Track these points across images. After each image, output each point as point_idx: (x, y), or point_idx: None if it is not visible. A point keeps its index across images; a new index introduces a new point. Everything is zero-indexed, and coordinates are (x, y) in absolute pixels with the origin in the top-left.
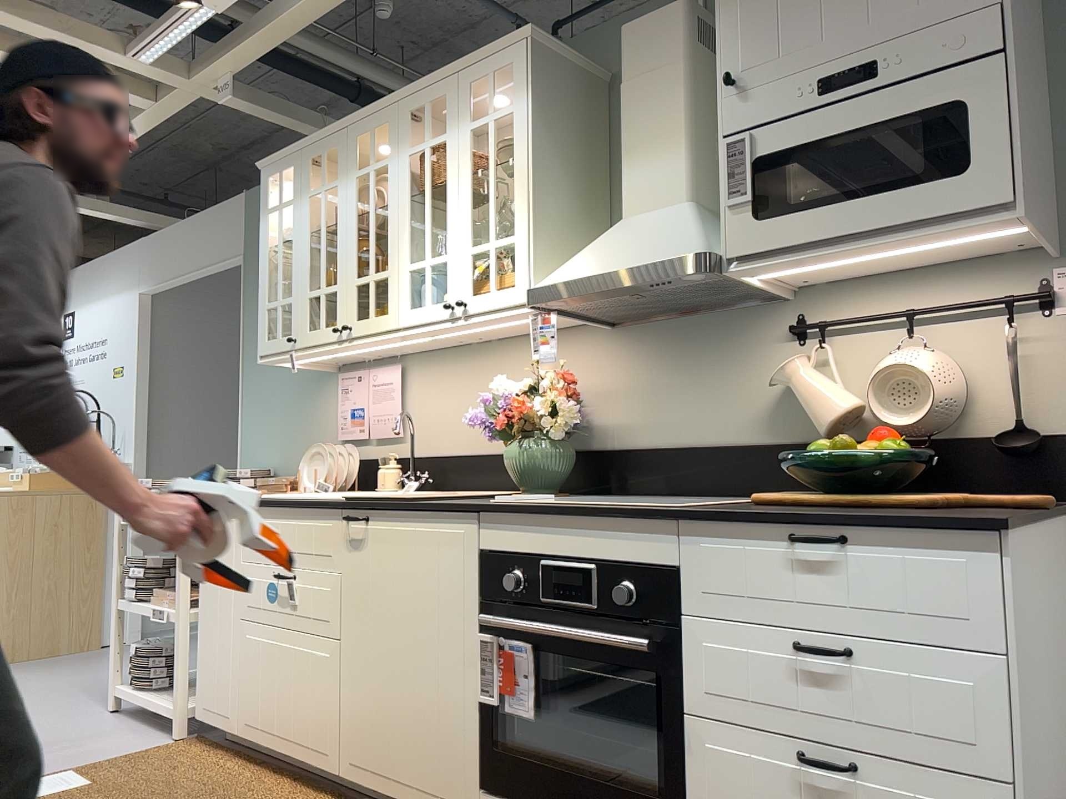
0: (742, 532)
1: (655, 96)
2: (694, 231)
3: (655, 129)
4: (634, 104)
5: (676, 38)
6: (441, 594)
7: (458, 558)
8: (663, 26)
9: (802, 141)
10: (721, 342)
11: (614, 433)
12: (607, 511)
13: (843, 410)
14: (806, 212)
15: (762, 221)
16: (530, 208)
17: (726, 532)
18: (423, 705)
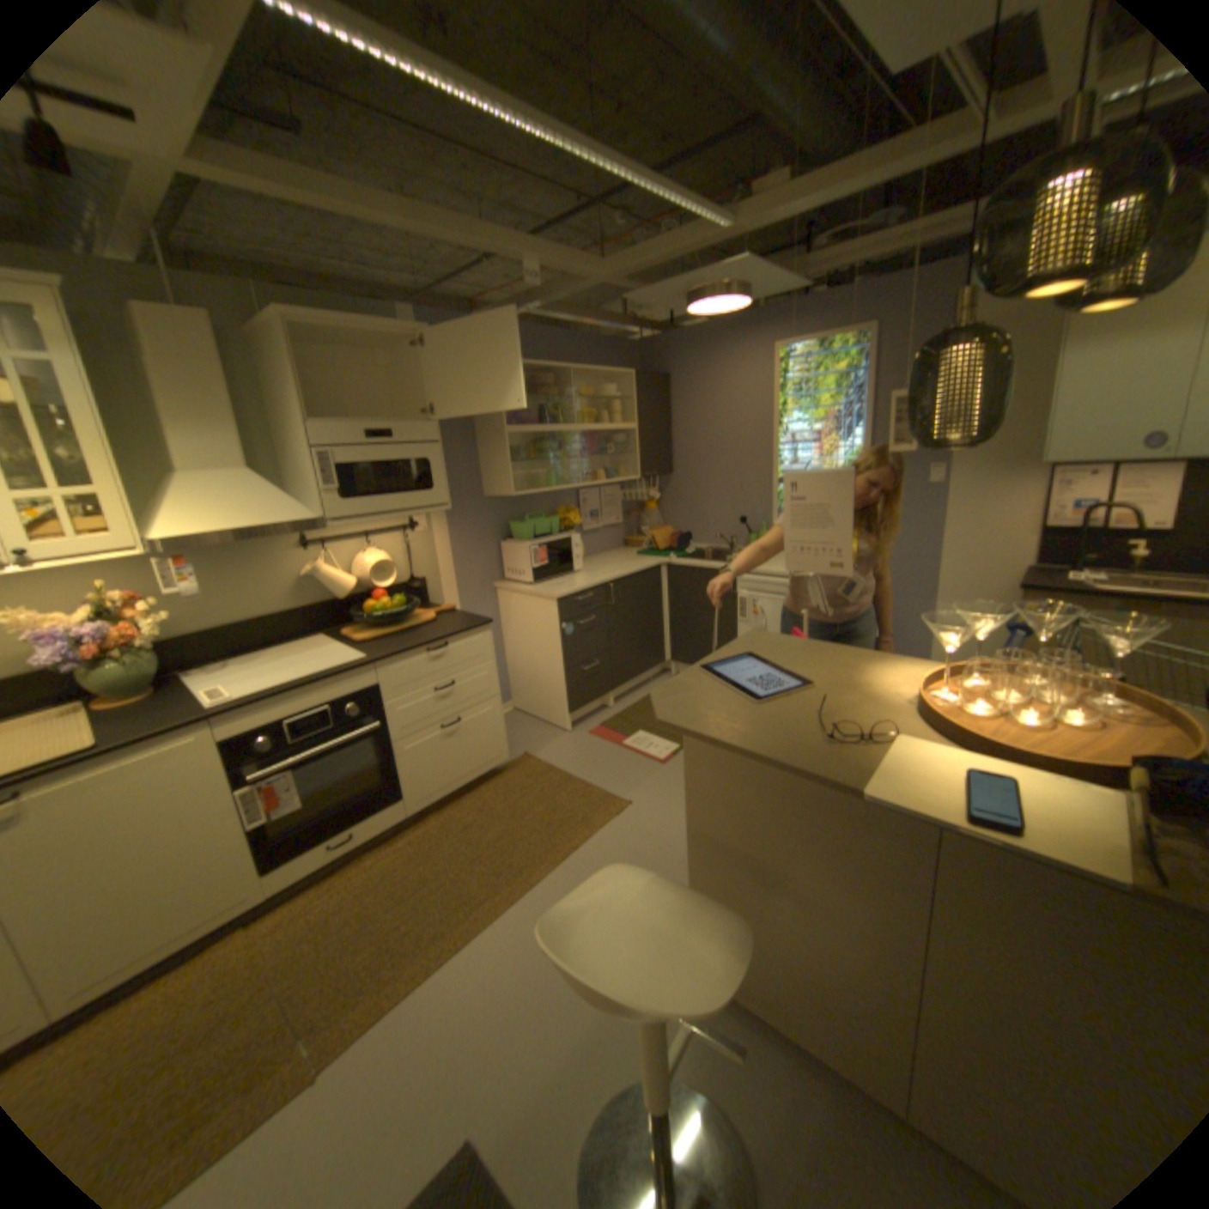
0: (406, 657)
1: (196, 380)
2: (290, 498)
3: (204, 408)
4: (173, 379)
5: (208, 339)
6: (177, 793)
7: (194, 758)
8: (192, 323)
9: (362, 461)
10: (249, 552)
11: (159, 628)
12: (333, 674)
13: (356, 585)
14: (369, 499)
15: (346, 500)
16: (114, 464)
17: (399, 659)
18: (178, 876)
